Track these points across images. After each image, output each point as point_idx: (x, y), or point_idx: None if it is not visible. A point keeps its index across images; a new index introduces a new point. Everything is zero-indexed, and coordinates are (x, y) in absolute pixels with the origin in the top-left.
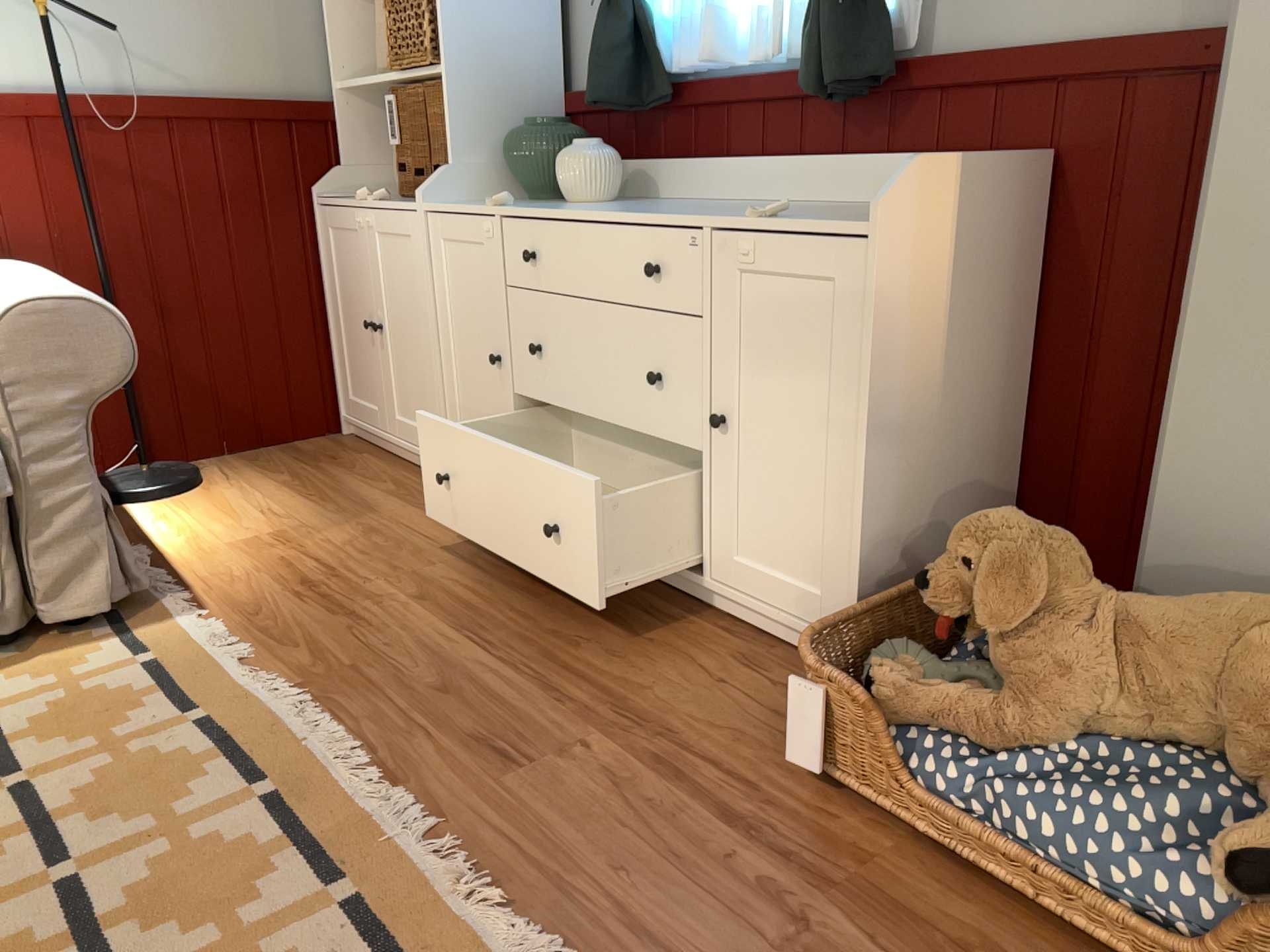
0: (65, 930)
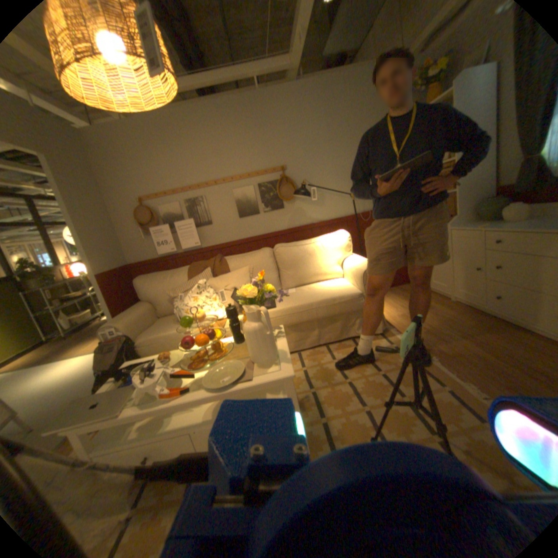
0: (415, 414)
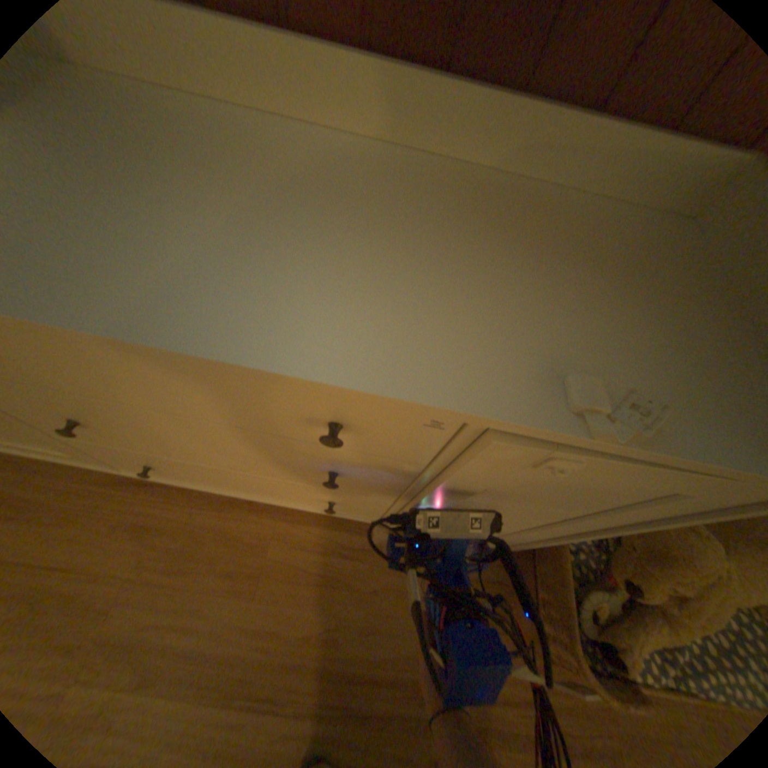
0: None
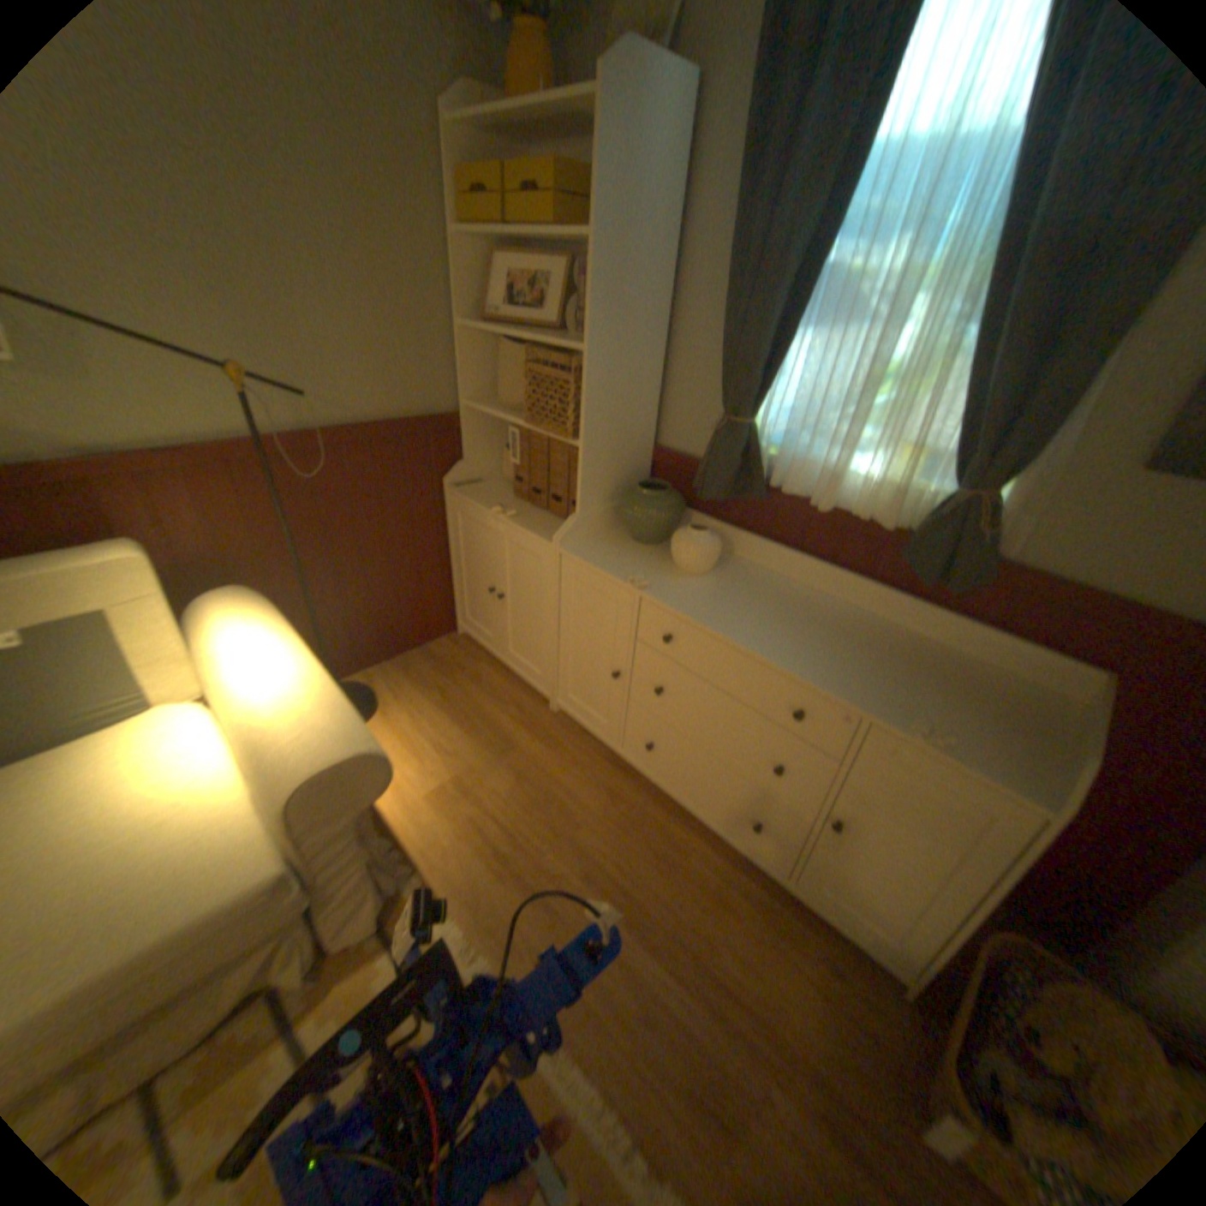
0: None
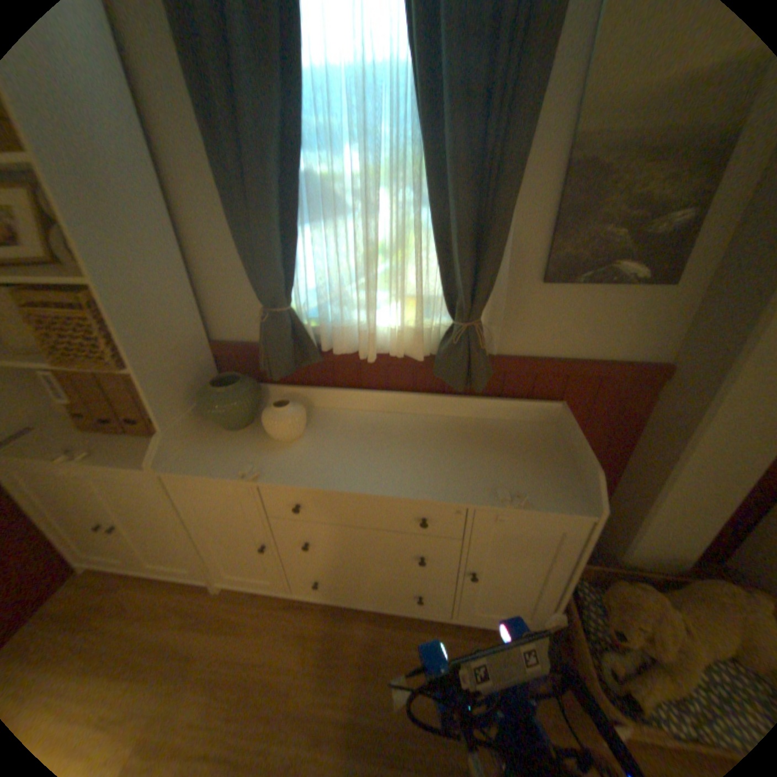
0: None
